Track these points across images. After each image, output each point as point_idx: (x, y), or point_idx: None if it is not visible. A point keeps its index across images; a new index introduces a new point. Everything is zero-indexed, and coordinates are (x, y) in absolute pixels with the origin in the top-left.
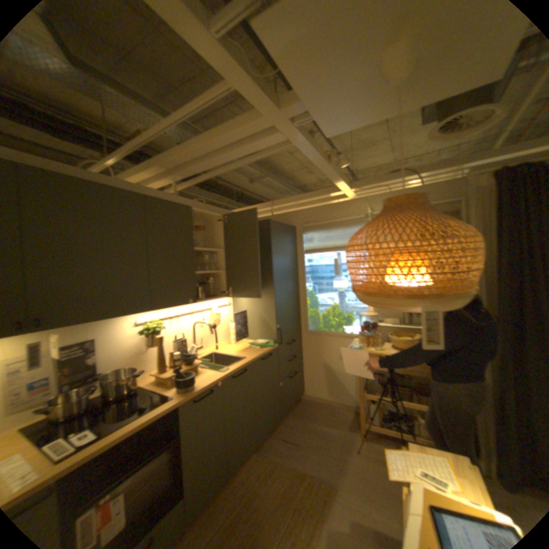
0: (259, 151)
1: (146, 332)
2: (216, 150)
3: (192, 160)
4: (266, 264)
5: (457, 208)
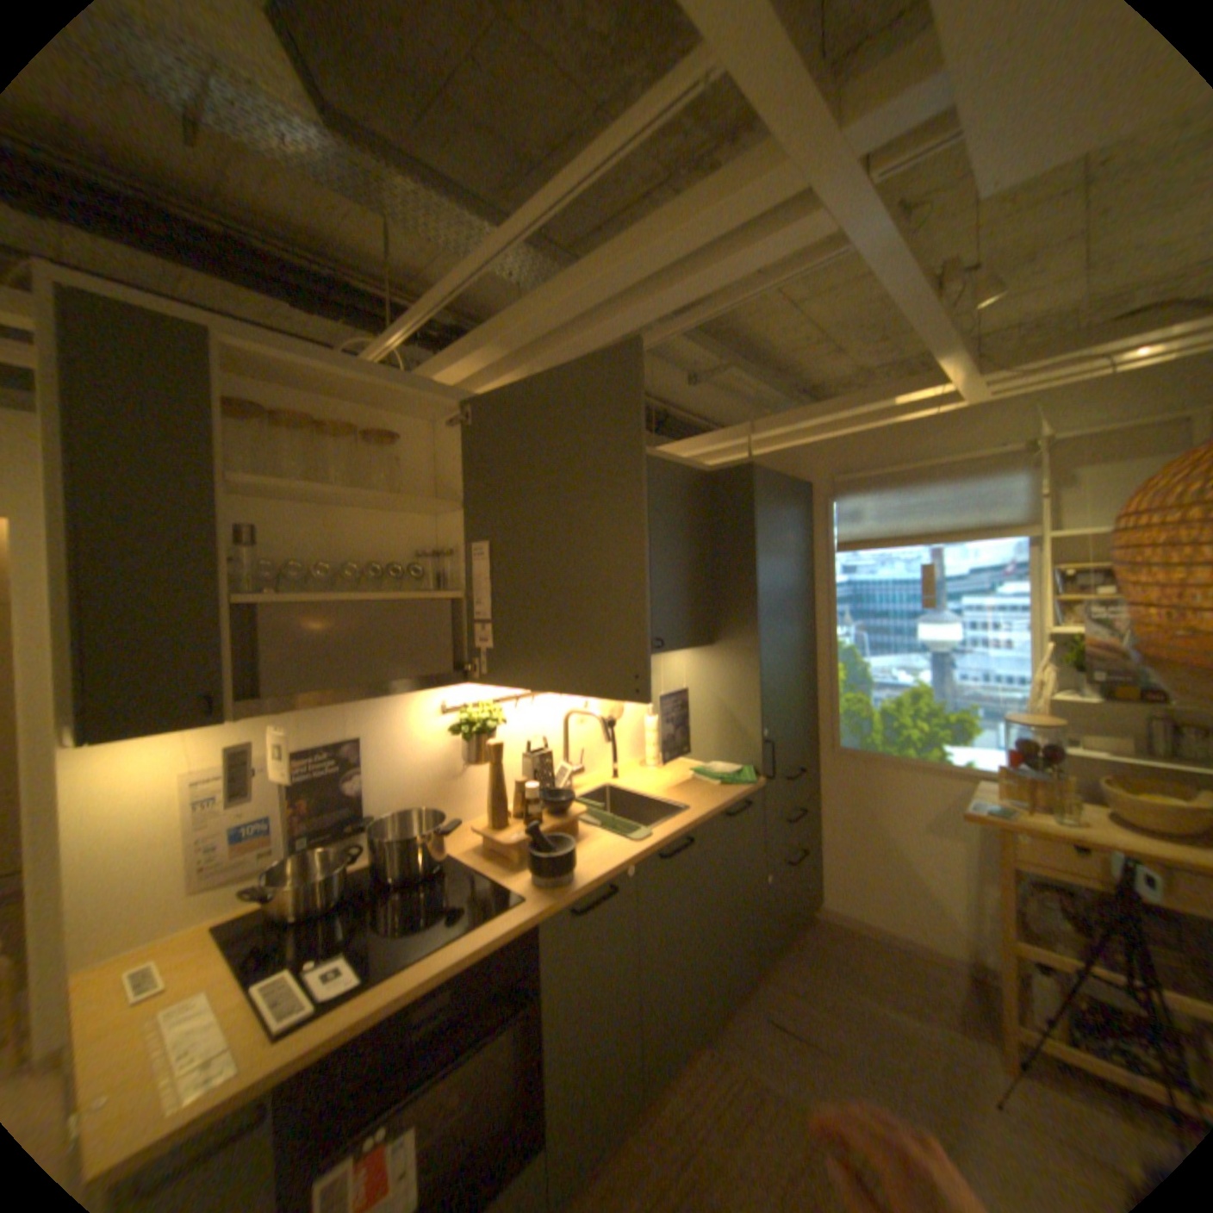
0: (752, 273)
1: (463, 730)
2: (638, 280)
3: (576, 316)
4: (739, 576)
5: None
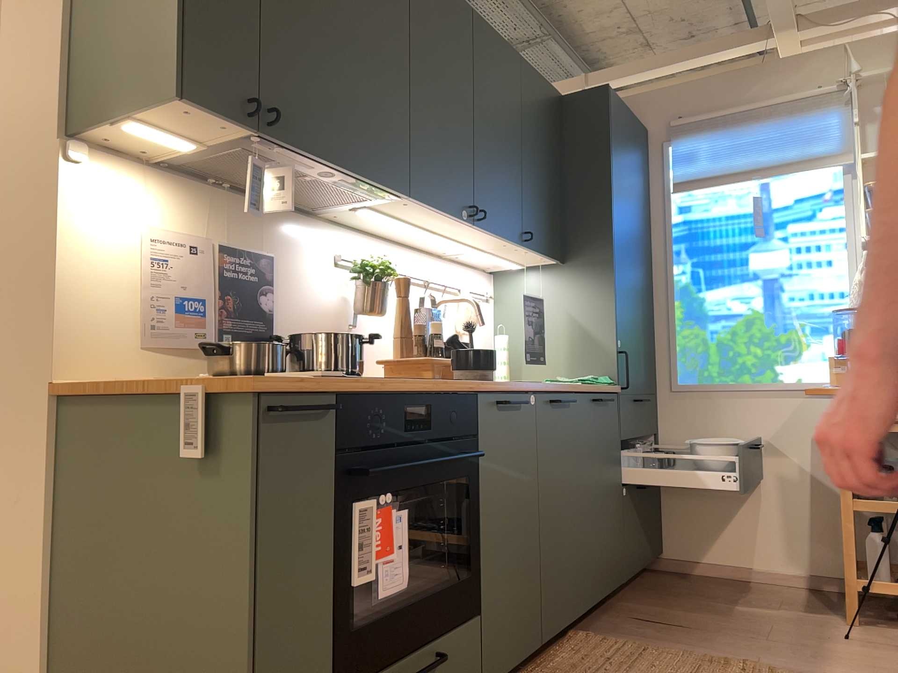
0: None
1: (368, 268)
2: None
3: None
4: (595, 191)
5: None
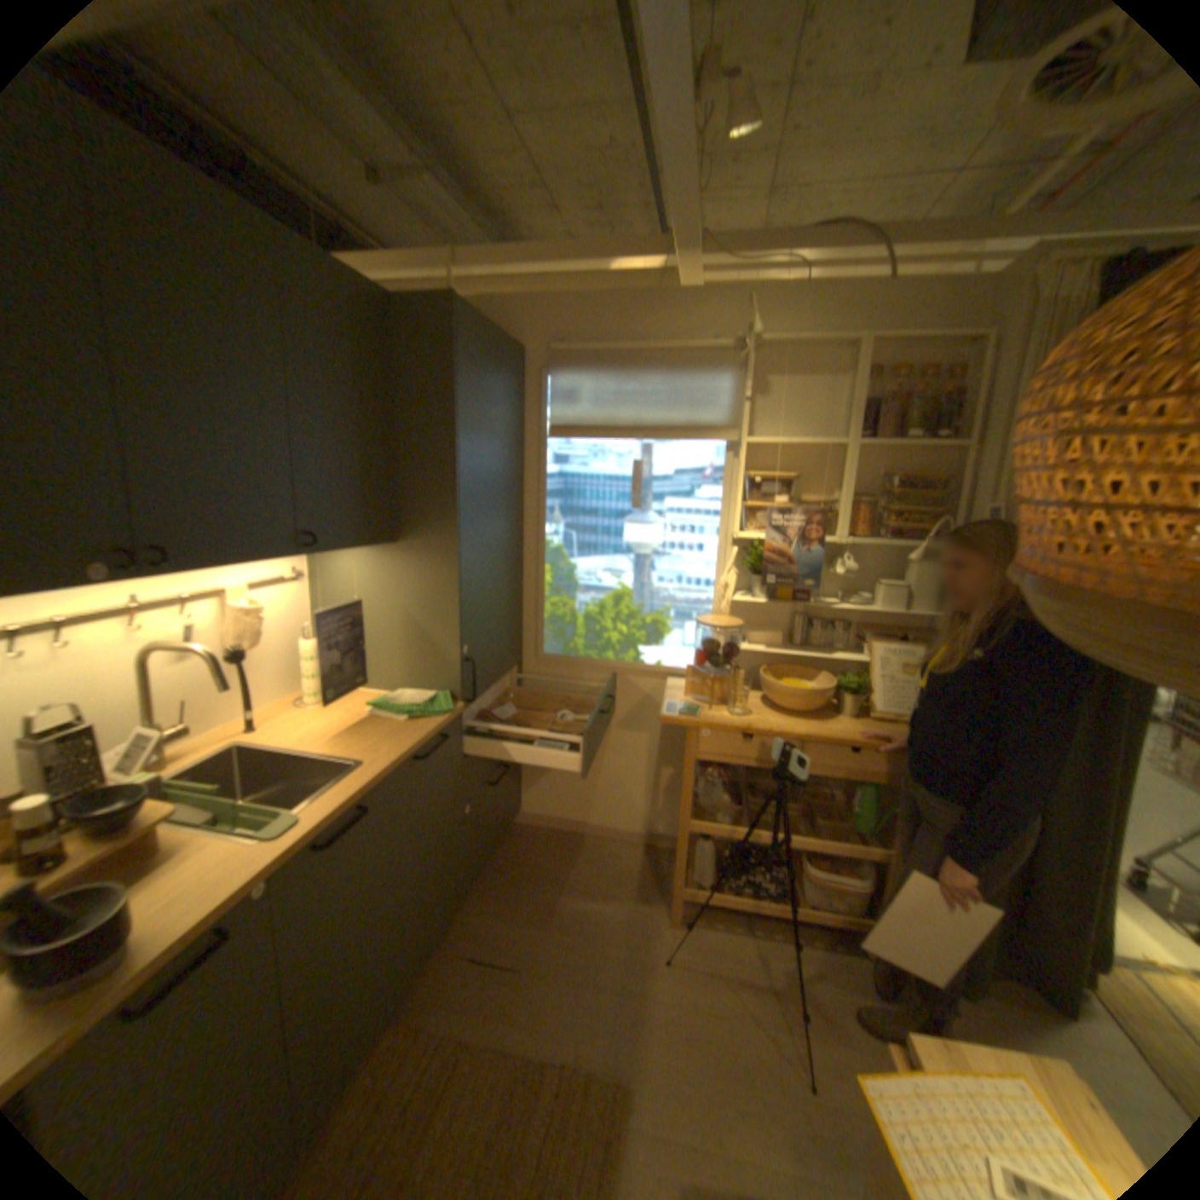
0: None
1: None
2: None
3: None
4: (435, 453)
5: (960, 360)
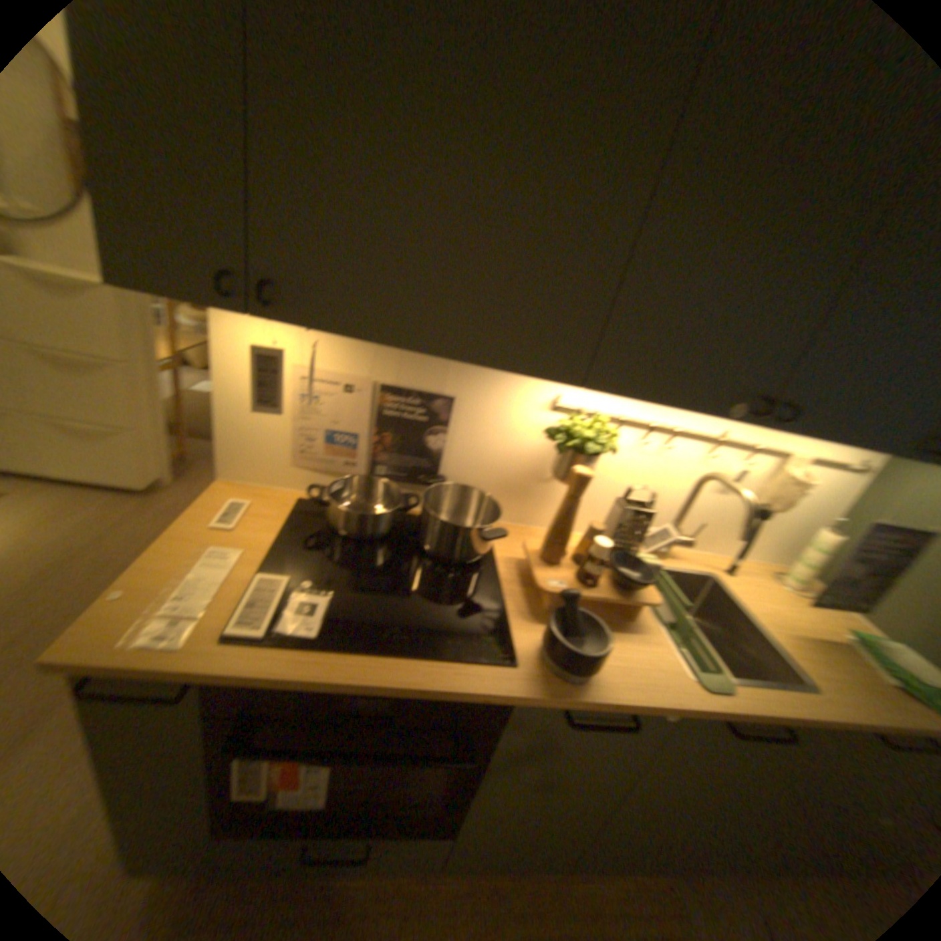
0: None
1: (561, 438)
2: None
3: None
4: None
5: None
